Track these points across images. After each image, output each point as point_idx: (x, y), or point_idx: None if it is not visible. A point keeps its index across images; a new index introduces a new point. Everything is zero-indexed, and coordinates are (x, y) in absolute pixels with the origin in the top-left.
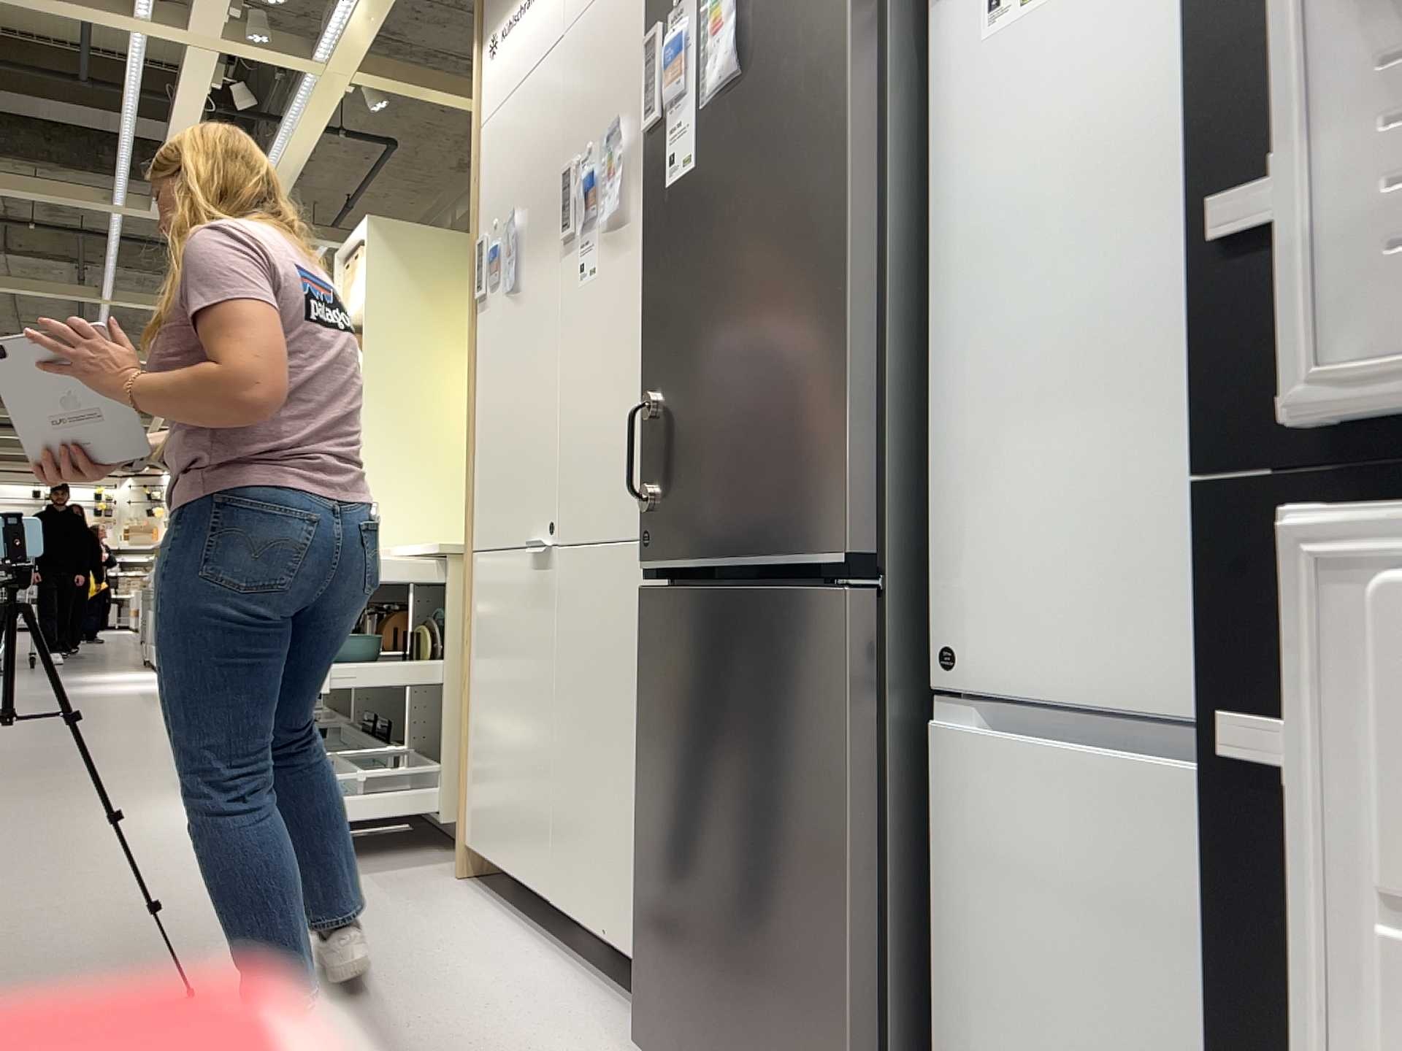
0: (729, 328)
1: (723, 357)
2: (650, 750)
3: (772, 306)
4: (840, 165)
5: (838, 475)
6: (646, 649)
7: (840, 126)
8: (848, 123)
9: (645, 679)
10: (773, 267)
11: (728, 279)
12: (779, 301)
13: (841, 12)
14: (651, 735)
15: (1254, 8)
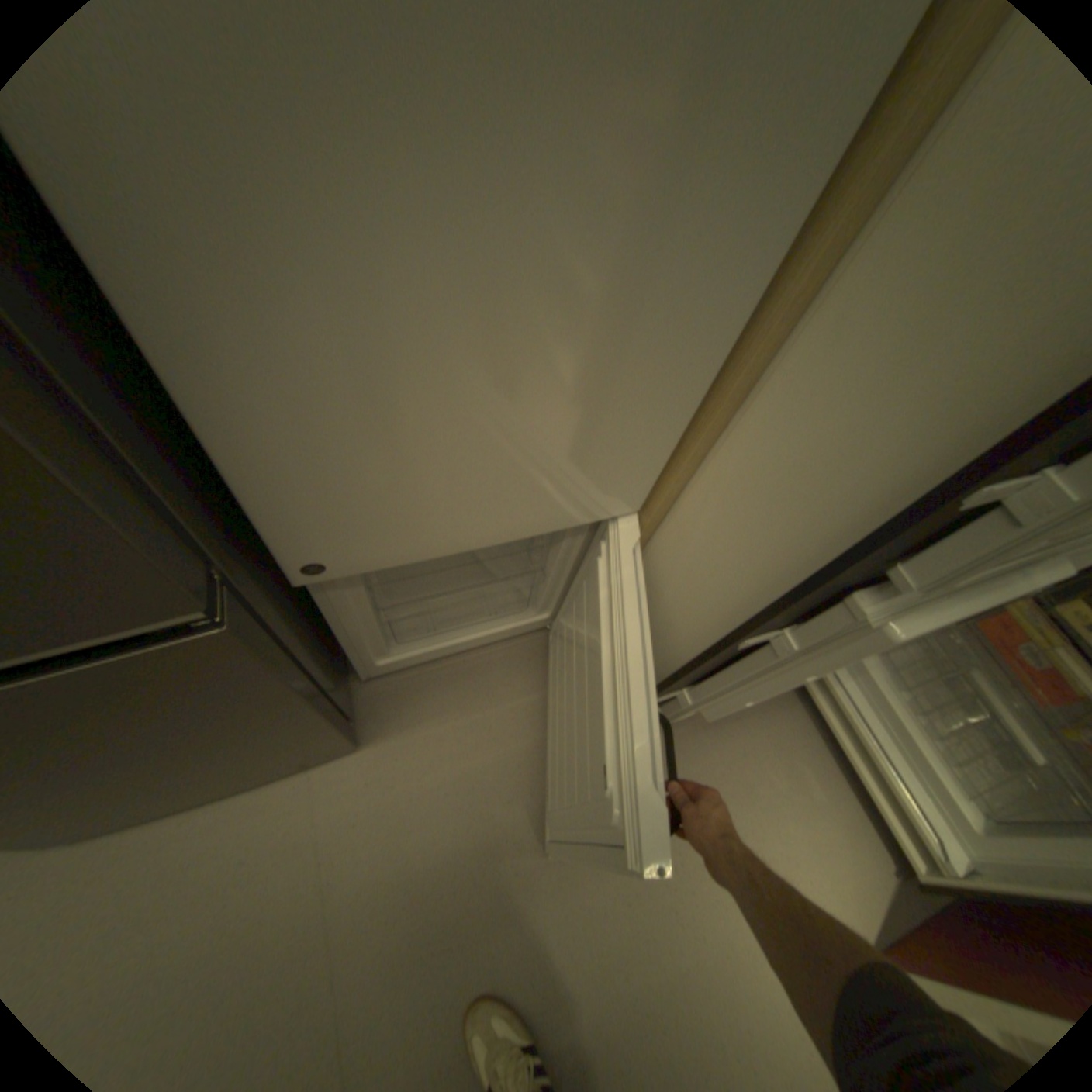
0: None
1: None
2: None
3: None
4: None
5: (85, 561)
6: None
7: None
8: None
9: None
10: None
11: None
12: None
13: None
14: None
15: None
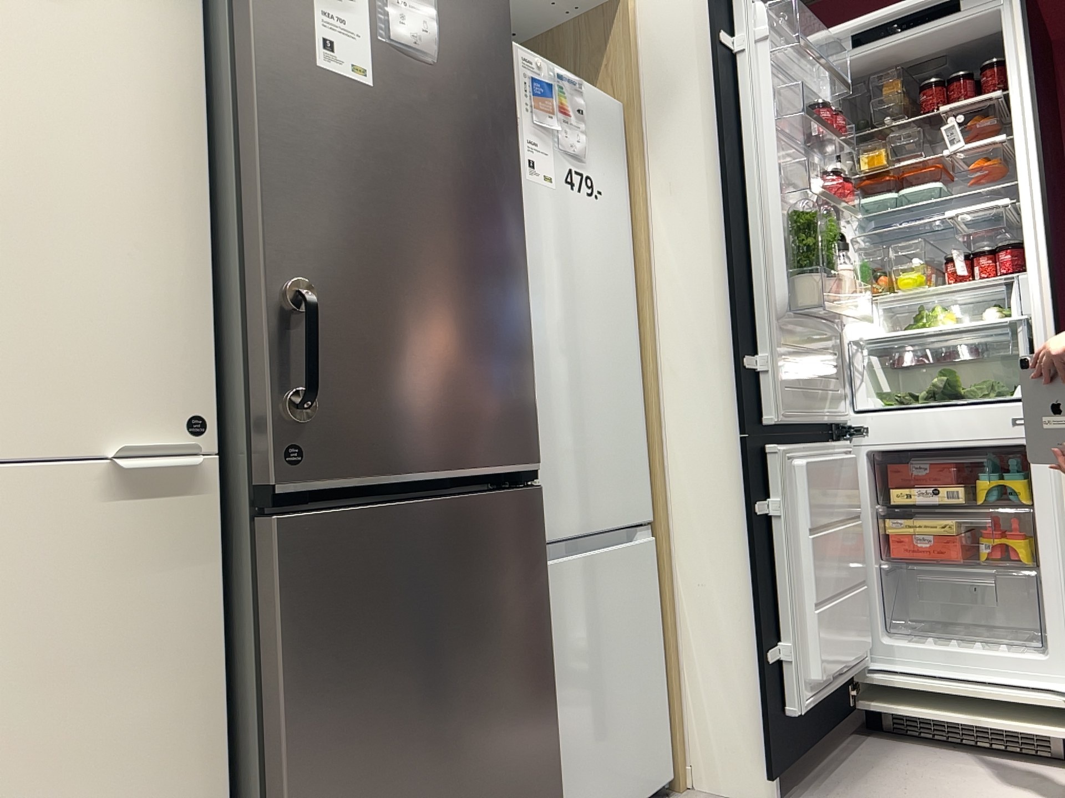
0: (427, 267)
1: (422, 289)
2: (317, 704)
3: (472, 272)
4: (516, 205)
5: (528, 409)
6: (294, 589)
7: (515, 181)
8: (520, 183)
9: (295, 625)
10: (472, 243)
11: (424, 225)
12: (479, 272)
13: (511, 107)
14: (317, 687)
15: (743, 304)
